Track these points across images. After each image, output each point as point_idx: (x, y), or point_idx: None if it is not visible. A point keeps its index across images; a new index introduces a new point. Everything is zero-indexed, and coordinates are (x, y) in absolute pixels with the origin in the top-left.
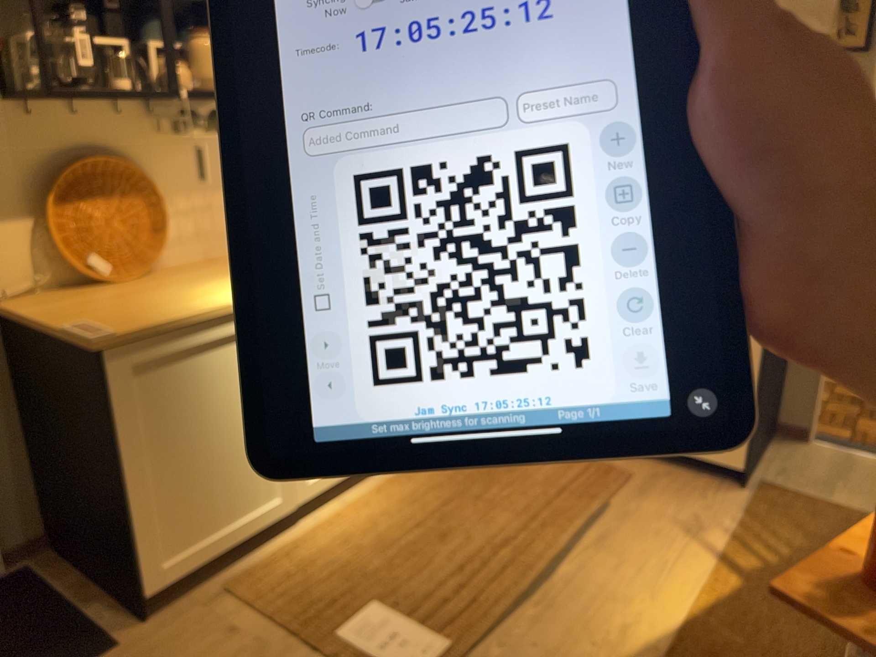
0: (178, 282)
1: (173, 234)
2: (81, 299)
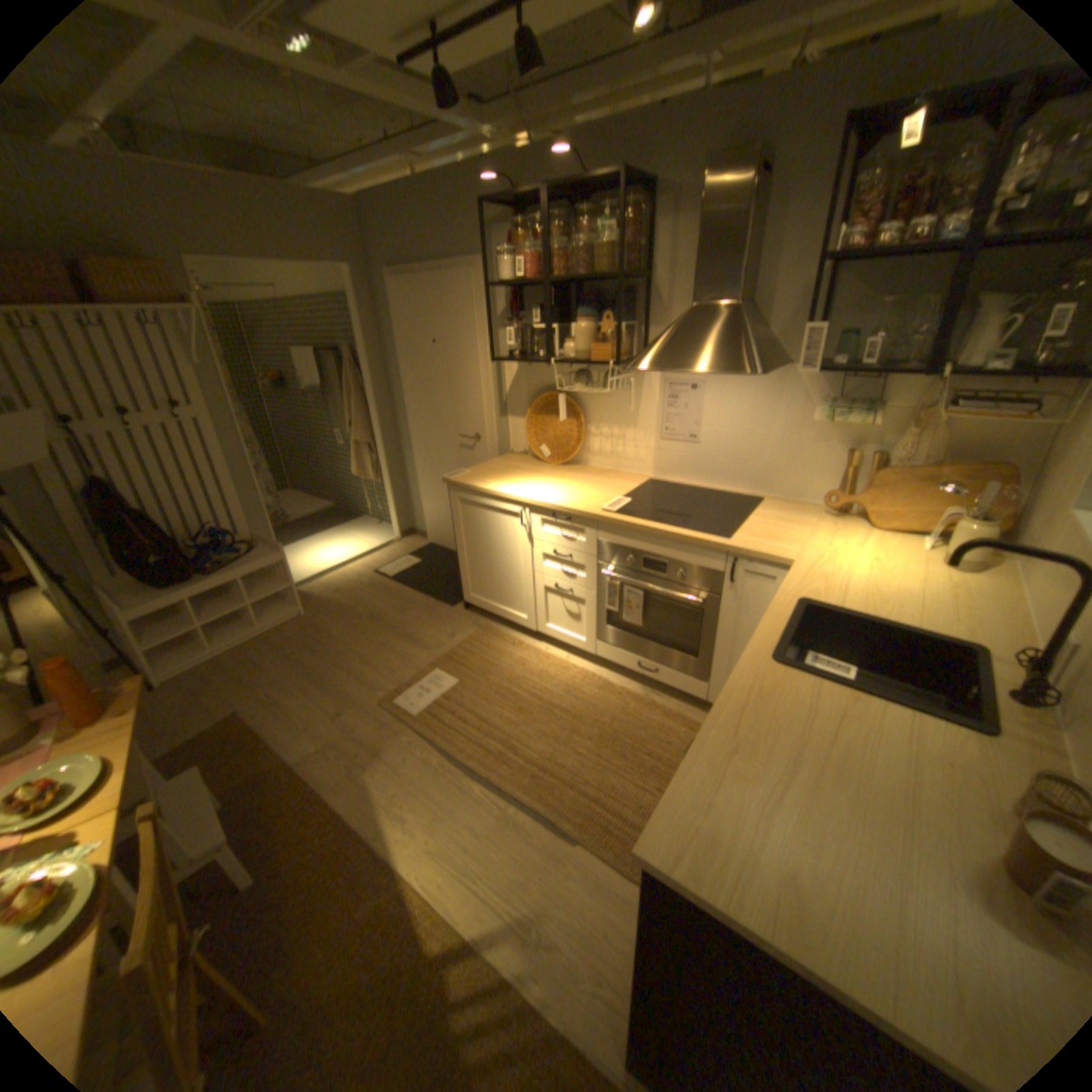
0: (548, 474)
1: (596, 448)
2: (516, 464)
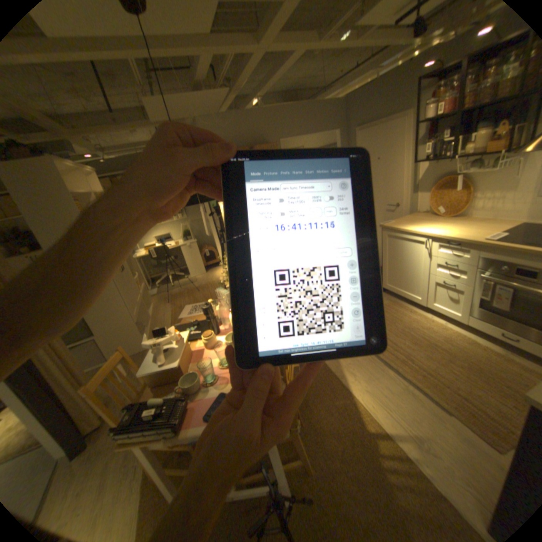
0: (443, 221)
1: (479, 205)
2: (421, 217)
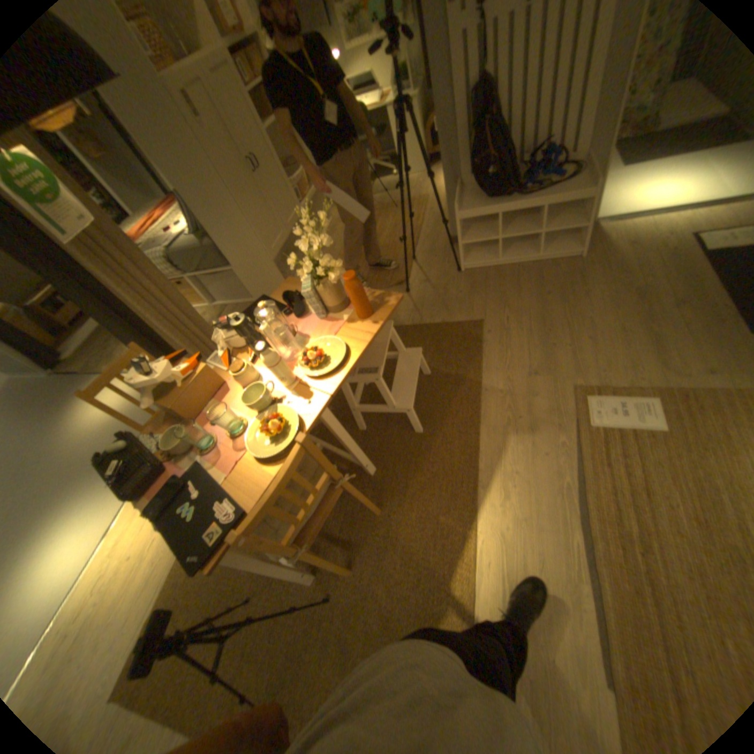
0: None
1: None
2: None
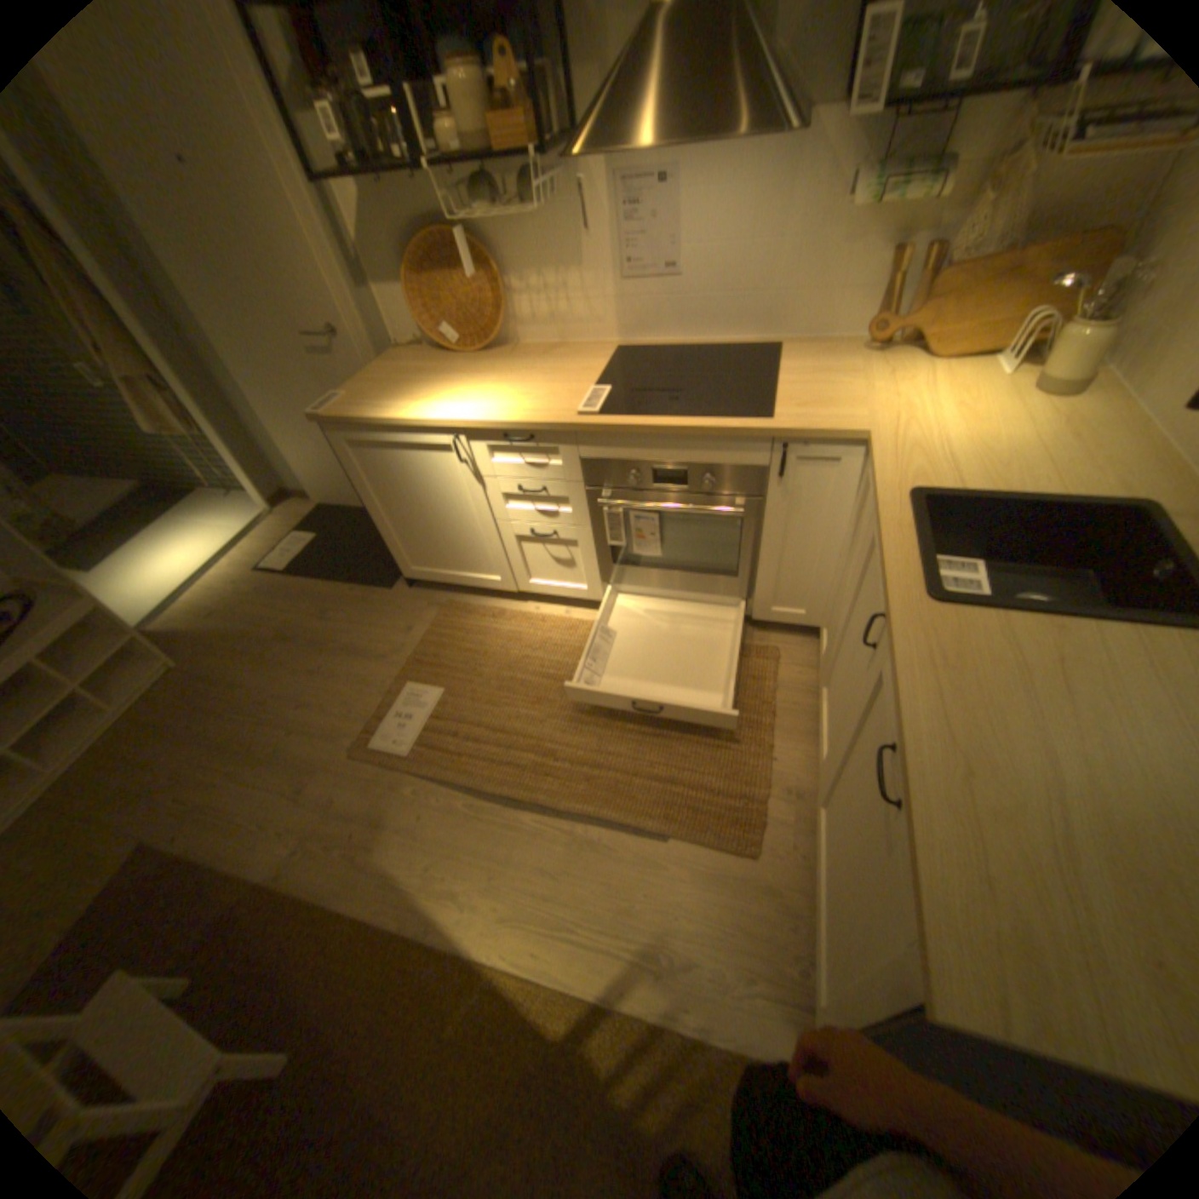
0: (470, 370)
1: (526, 311)
2: (412, 363)
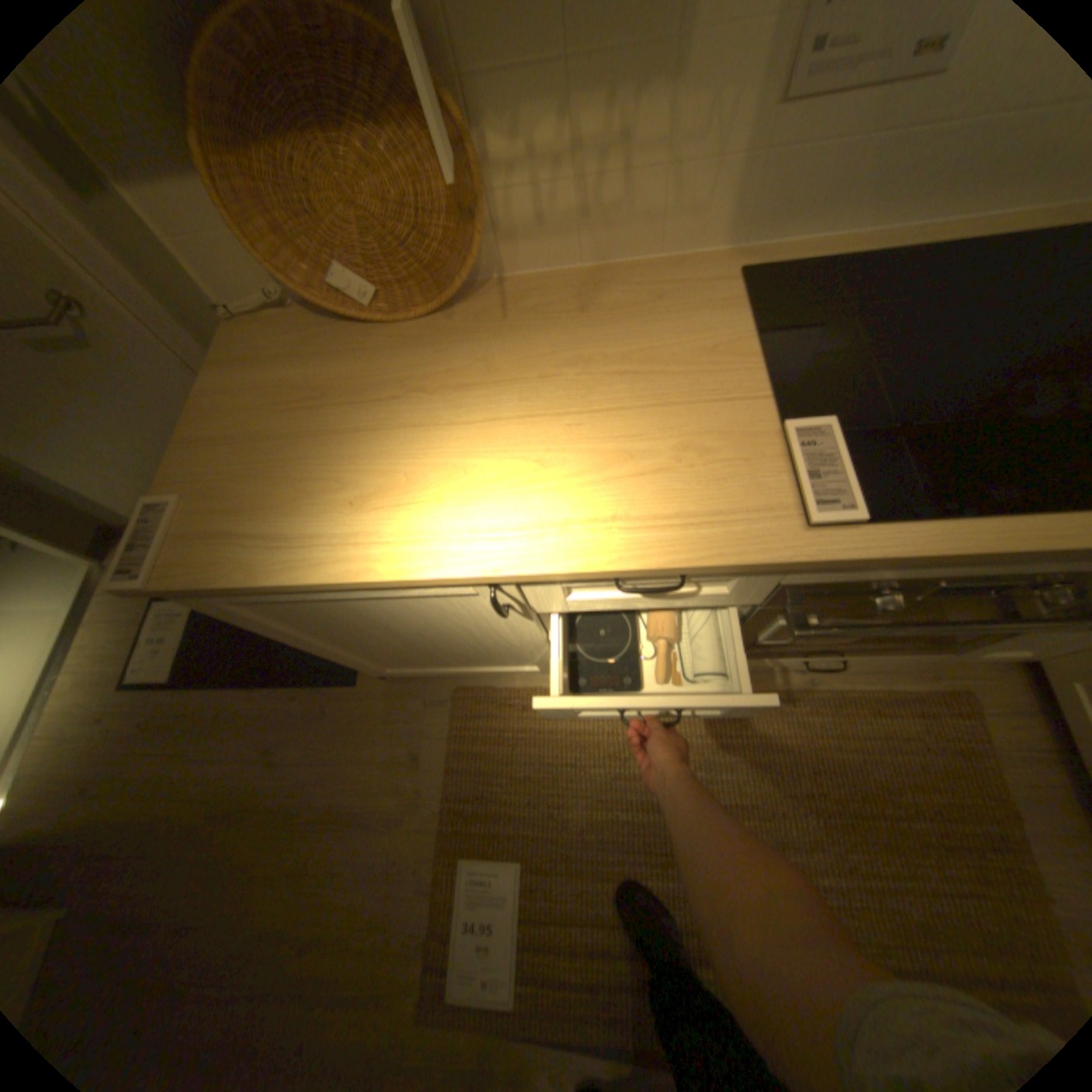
0: (439, 378)
1: (522, 206)
2: (290, 366)
